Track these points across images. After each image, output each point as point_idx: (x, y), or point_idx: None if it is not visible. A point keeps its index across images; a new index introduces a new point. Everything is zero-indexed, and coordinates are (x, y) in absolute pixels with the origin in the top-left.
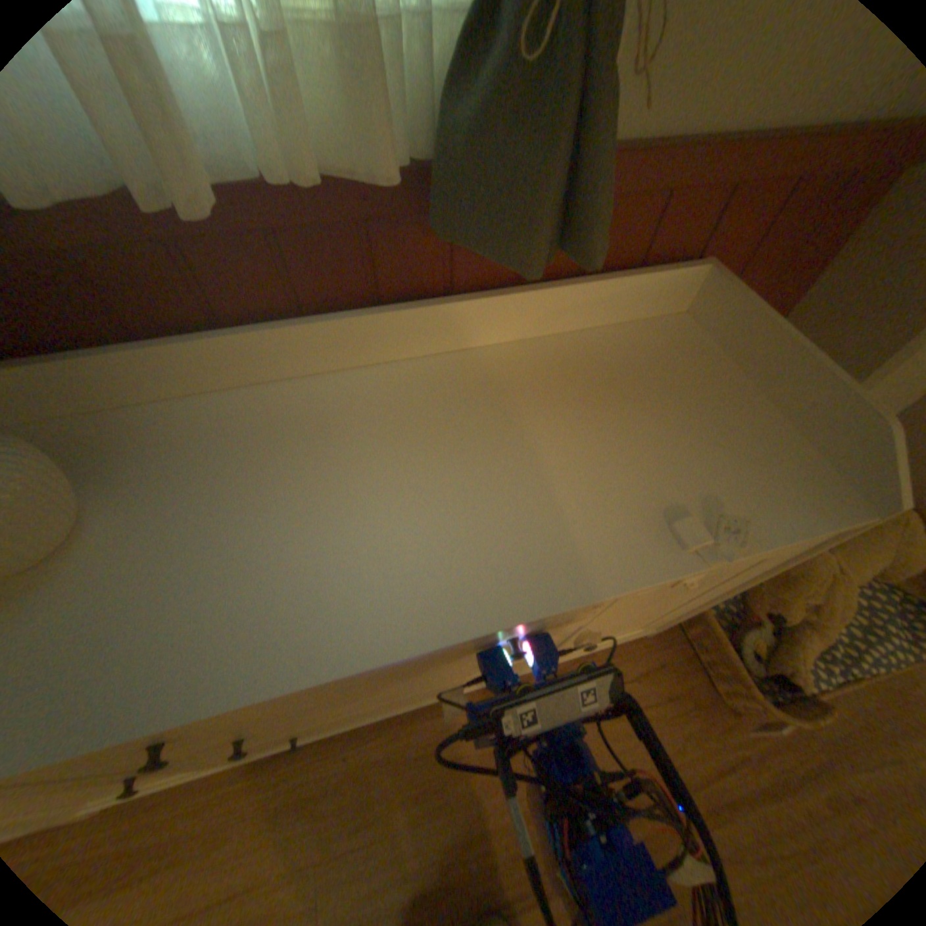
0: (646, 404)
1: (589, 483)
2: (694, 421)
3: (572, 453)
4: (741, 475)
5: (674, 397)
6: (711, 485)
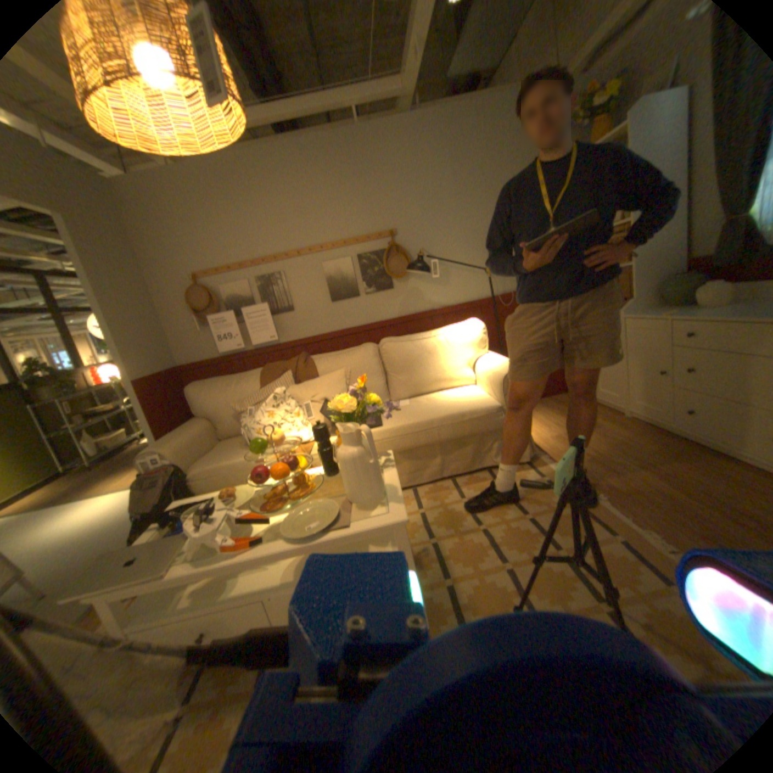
0: None
1: None
2: None
3: None
4: None
5: None
6: None
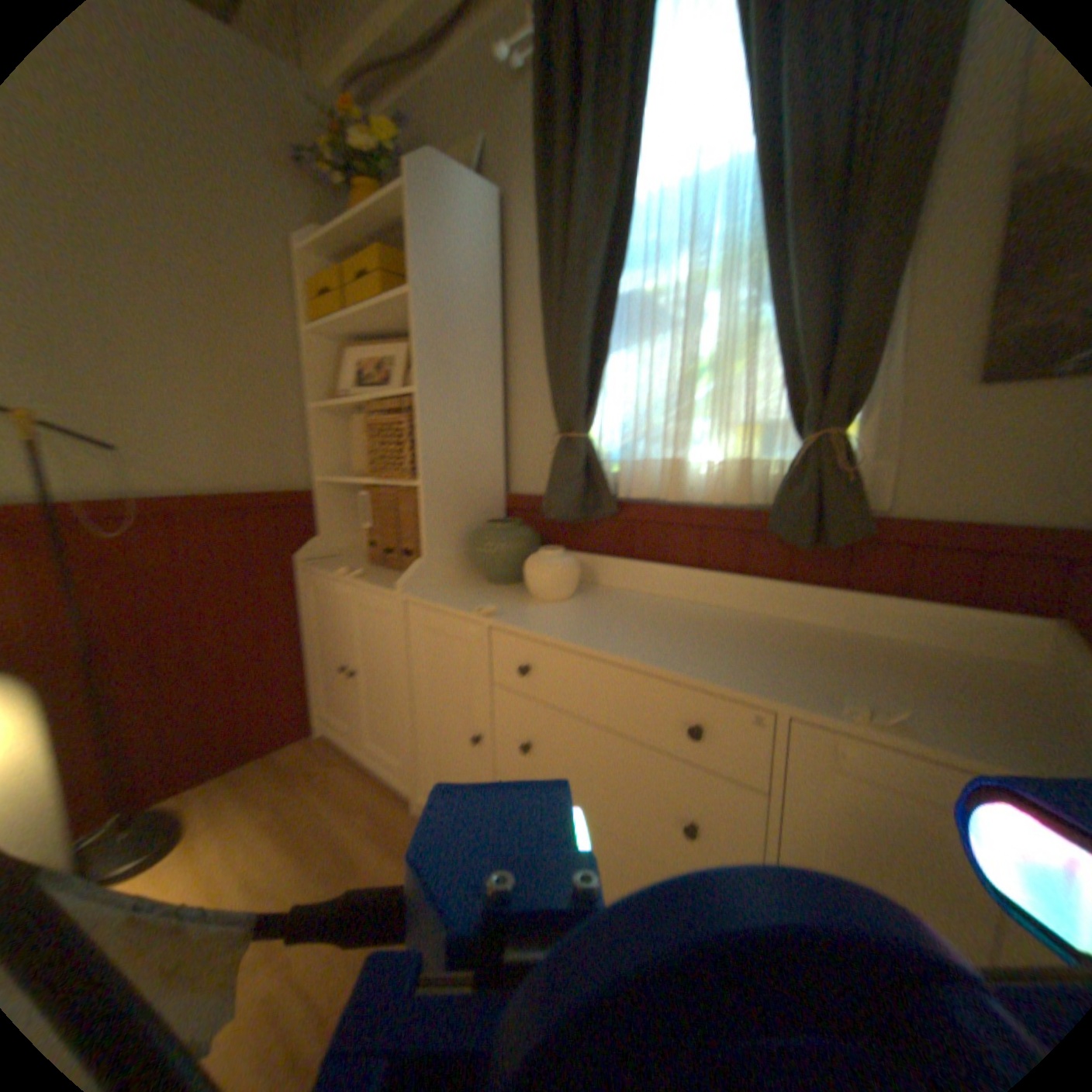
0: (912, 677)
1: (808, 675)
2: (952, 696)
3: (813, 666)
4: (958, 723)
5: (950, 685)
6: (916, 713)
